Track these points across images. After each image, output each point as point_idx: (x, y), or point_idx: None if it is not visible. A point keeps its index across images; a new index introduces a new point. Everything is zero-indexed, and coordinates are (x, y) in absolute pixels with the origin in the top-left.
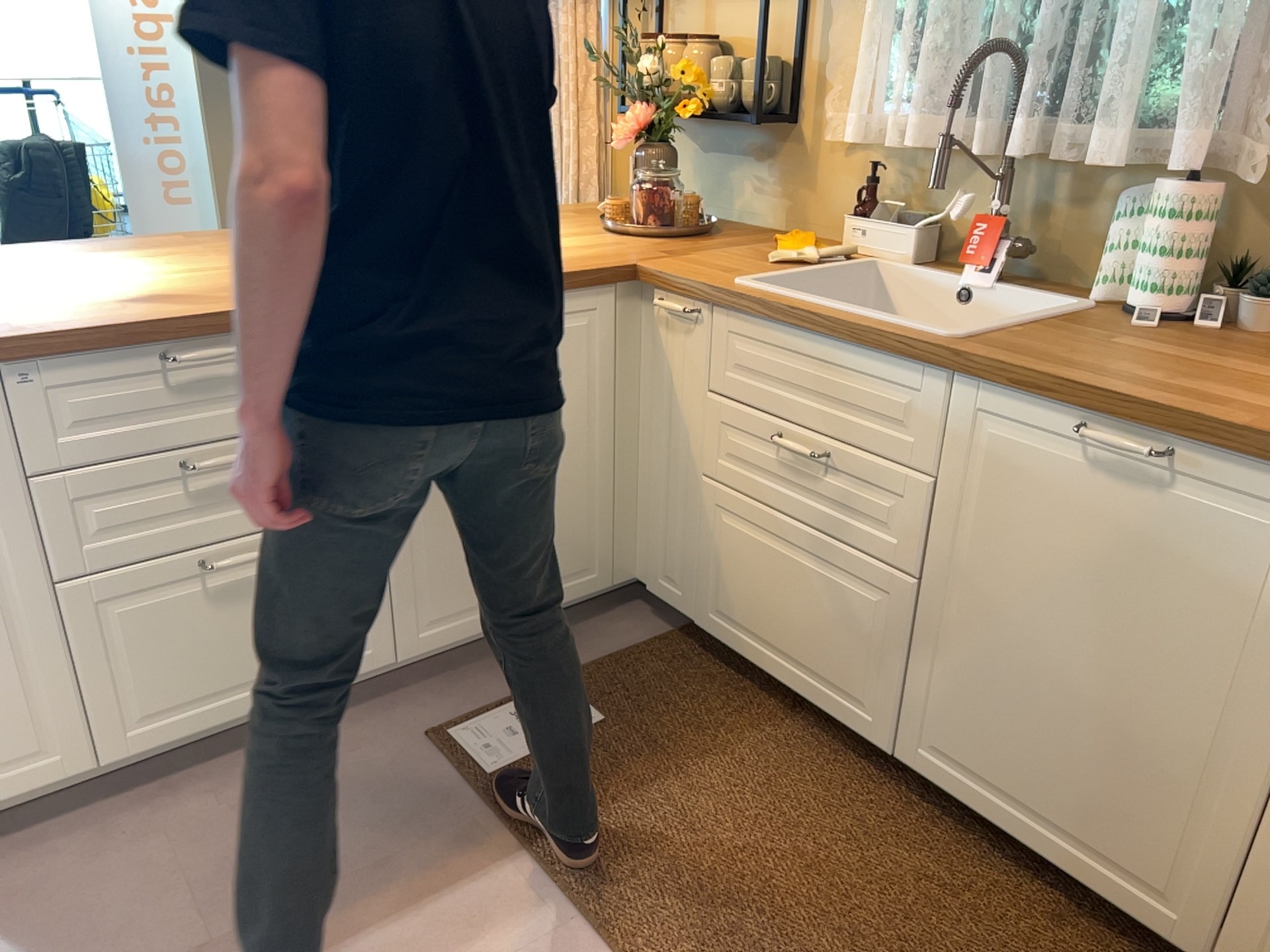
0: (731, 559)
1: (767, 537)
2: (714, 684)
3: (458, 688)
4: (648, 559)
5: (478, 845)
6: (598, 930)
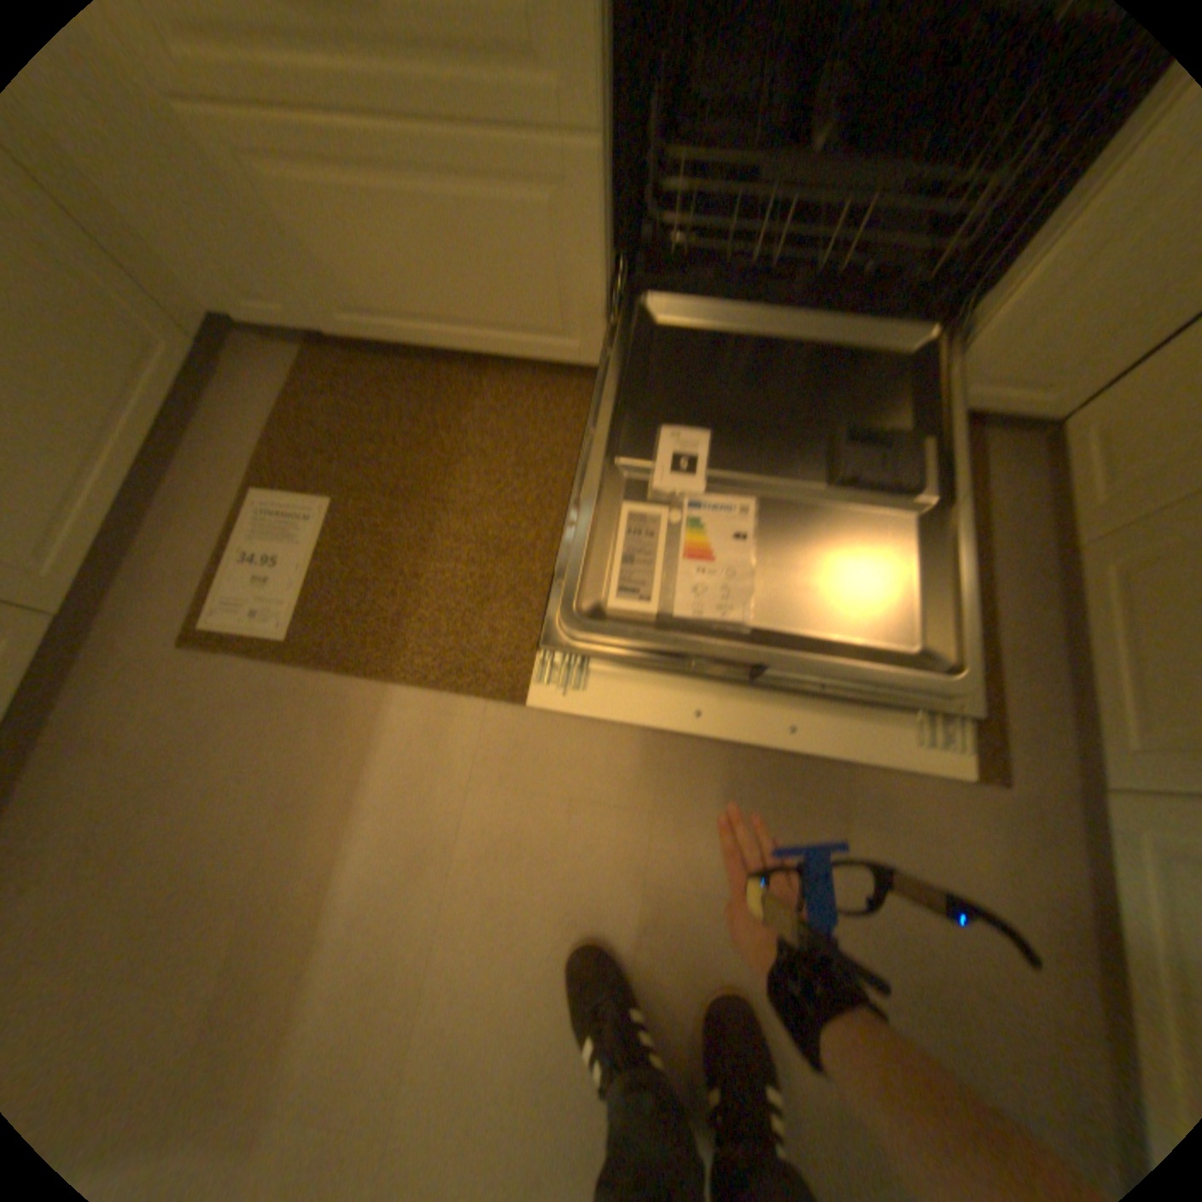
0: (312, 228)
1: (341, 166)
2: (390, 383)
3: (152, 570)
4: (198, 278)
5: (343, 710)
6: (509, 698)
